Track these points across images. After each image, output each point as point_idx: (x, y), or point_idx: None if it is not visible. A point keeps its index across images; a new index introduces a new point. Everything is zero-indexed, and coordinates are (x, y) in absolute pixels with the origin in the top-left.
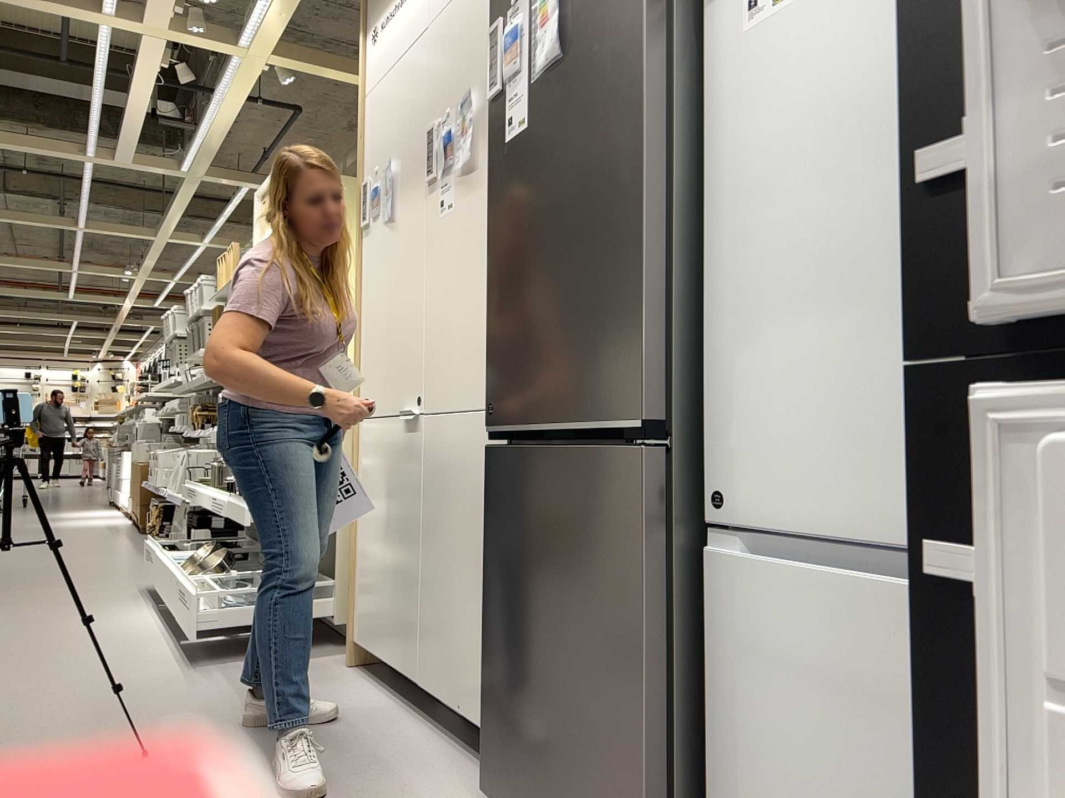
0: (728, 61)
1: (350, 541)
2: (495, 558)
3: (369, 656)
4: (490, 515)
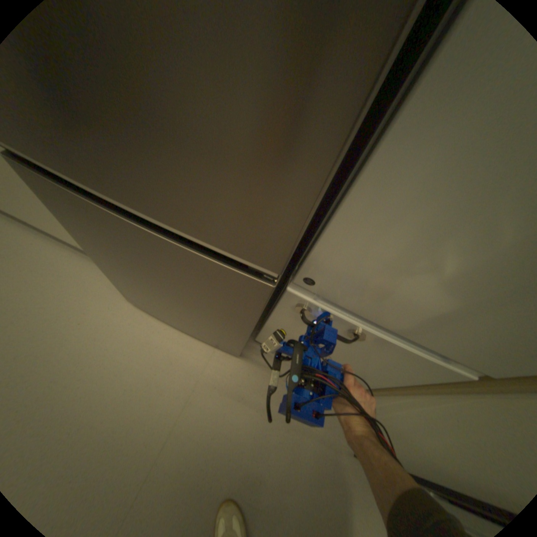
0: None
1: None
2: (83, 239)
3: None
4: (56, 211)
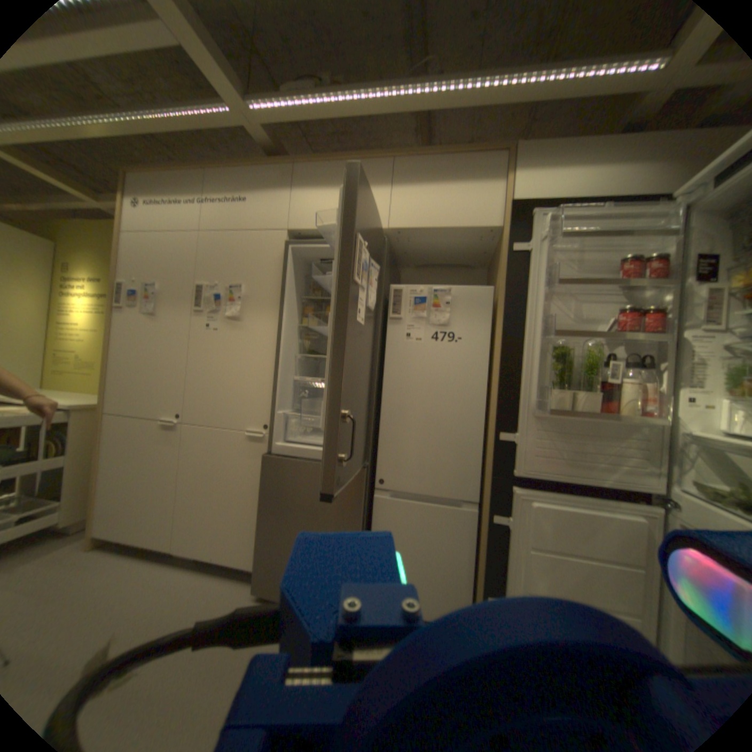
0: (394, 347)
1: (90, 483)
2: (268, 500)
3: (99, 543)
4: (264, 483)
